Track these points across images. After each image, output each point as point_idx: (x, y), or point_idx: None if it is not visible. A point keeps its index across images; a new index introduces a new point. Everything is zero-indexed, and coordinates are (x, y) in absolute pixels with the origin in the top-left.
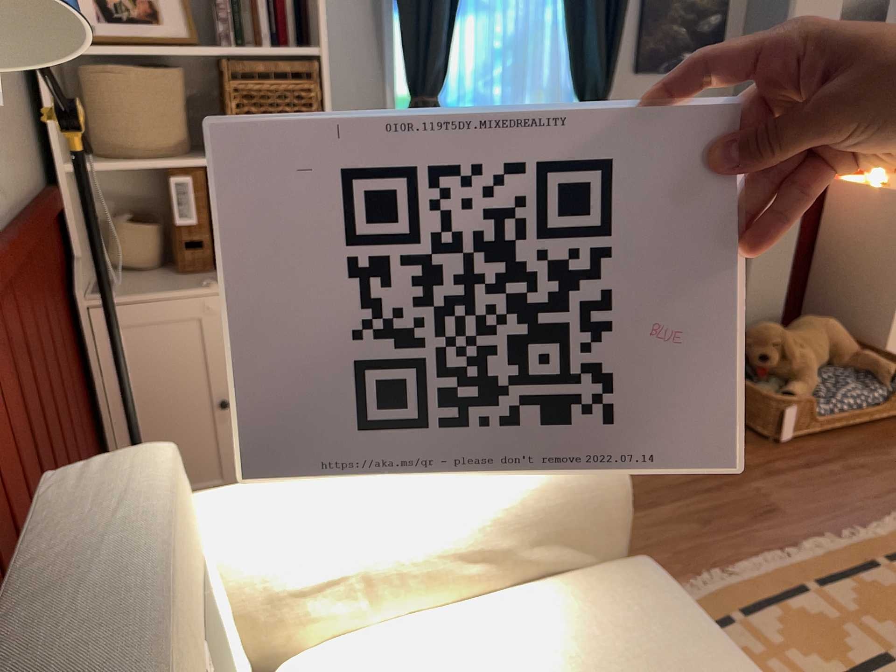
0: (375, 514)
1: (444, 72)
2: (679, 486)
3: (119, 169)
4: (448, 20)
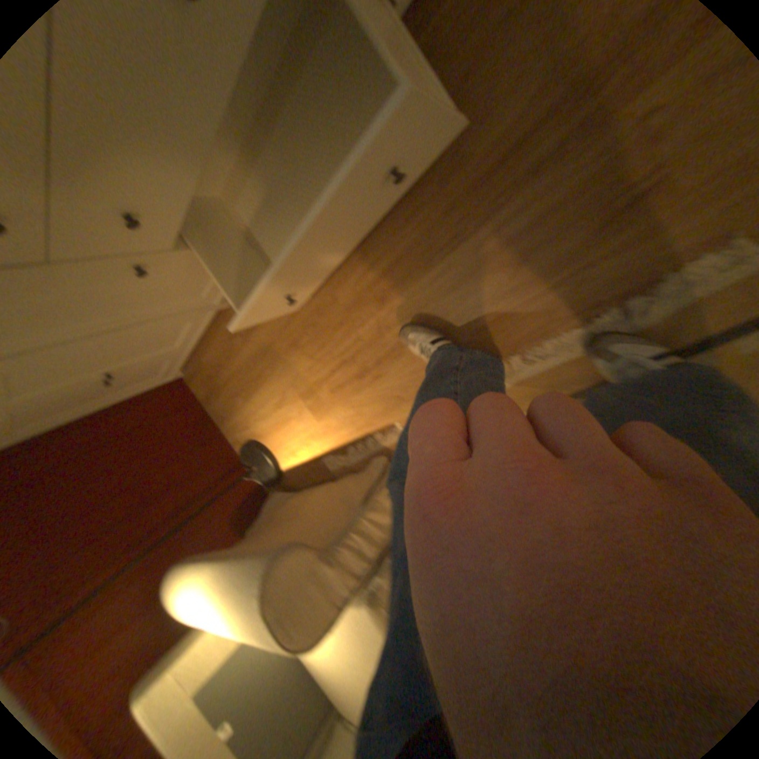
0: (220, 631)
1: None
2: (492, 164)
3: None
4: None
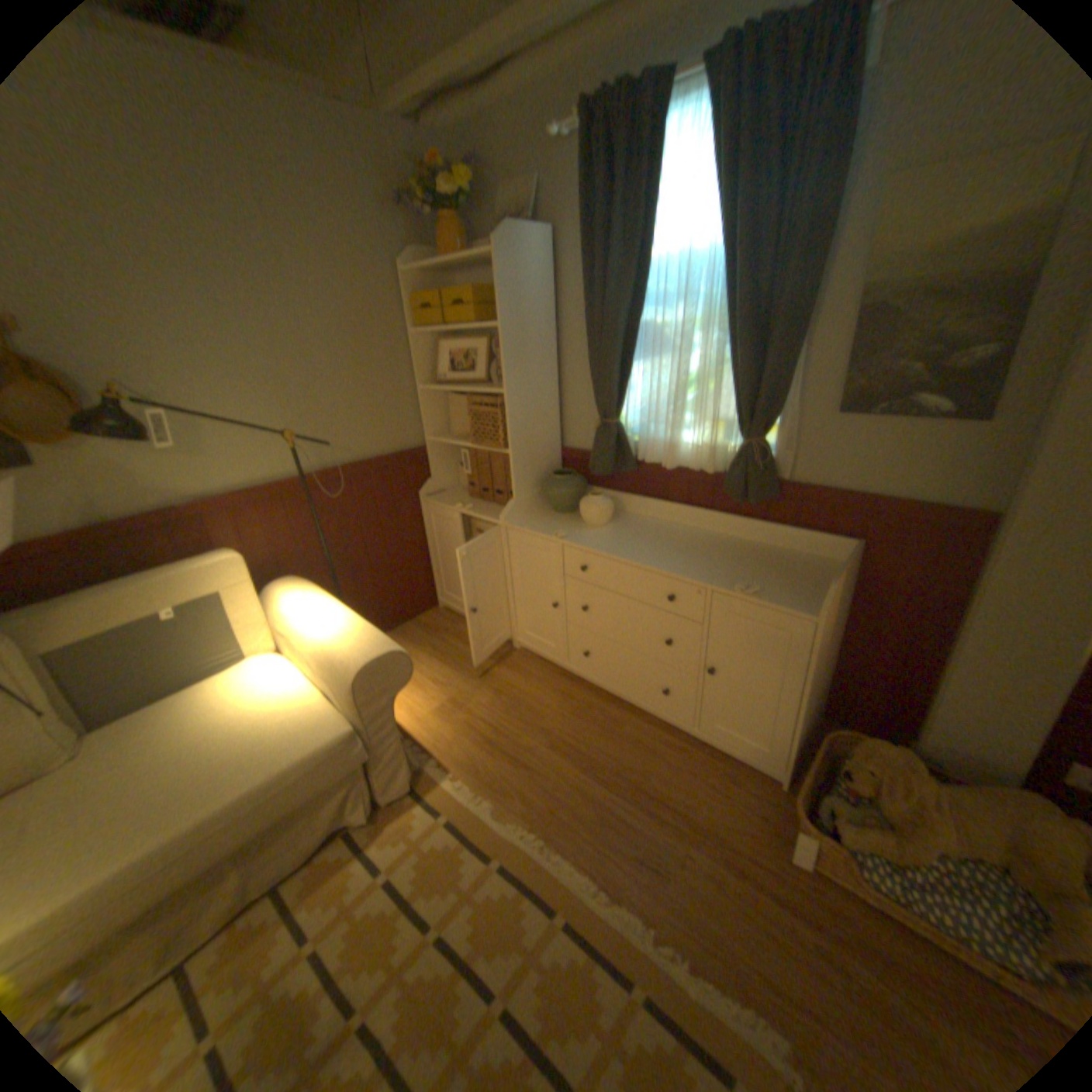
0: (299, 622)
1: (620, 401)
2: (646, 794)
3: (442, 441)
4: (615, 364)
